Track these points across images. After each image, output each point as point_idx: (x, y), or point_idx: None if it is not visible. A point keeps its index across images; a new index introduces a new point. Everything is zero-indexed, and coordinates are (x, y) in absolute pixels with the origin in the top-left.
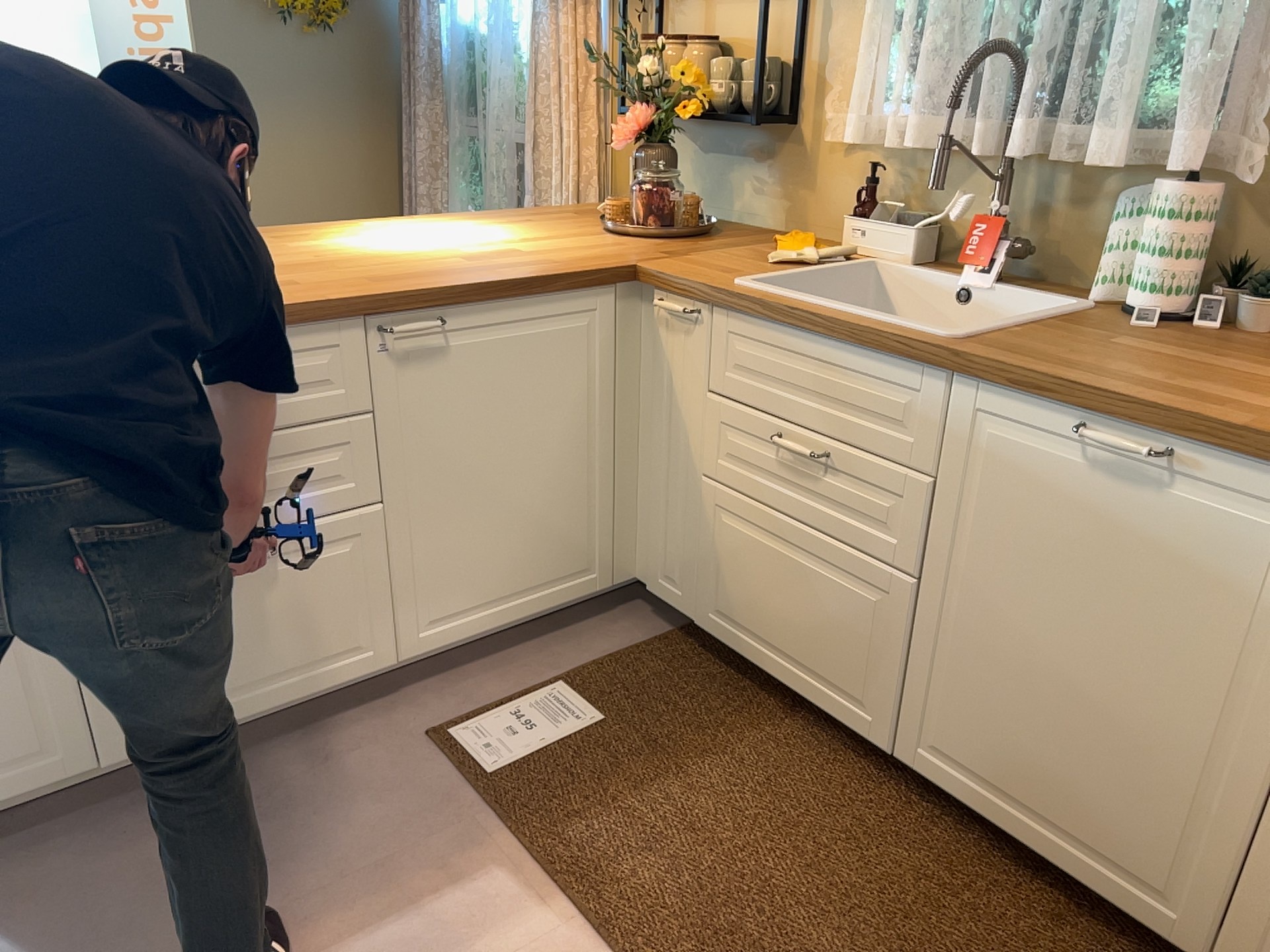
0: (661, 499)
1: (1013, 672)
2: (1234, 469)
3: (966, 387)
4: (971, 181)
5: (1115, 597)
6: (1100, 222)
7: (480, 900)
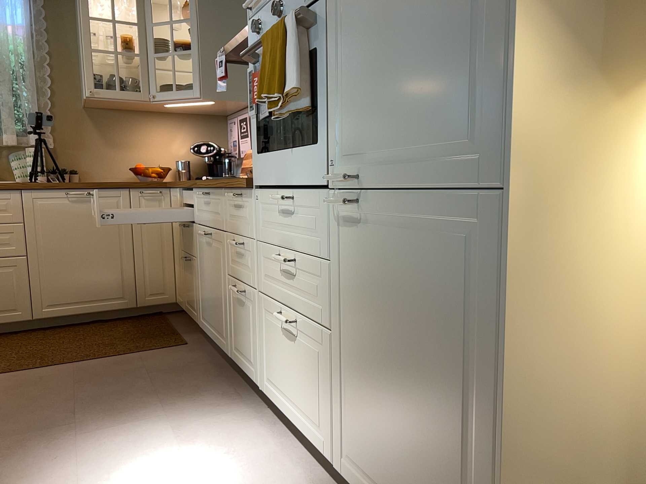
0: None
1: (67, 266)
2: (103, 191)
3: (28, 193)
4: None
5: (87, 231)
6: (6, 163)
7: None
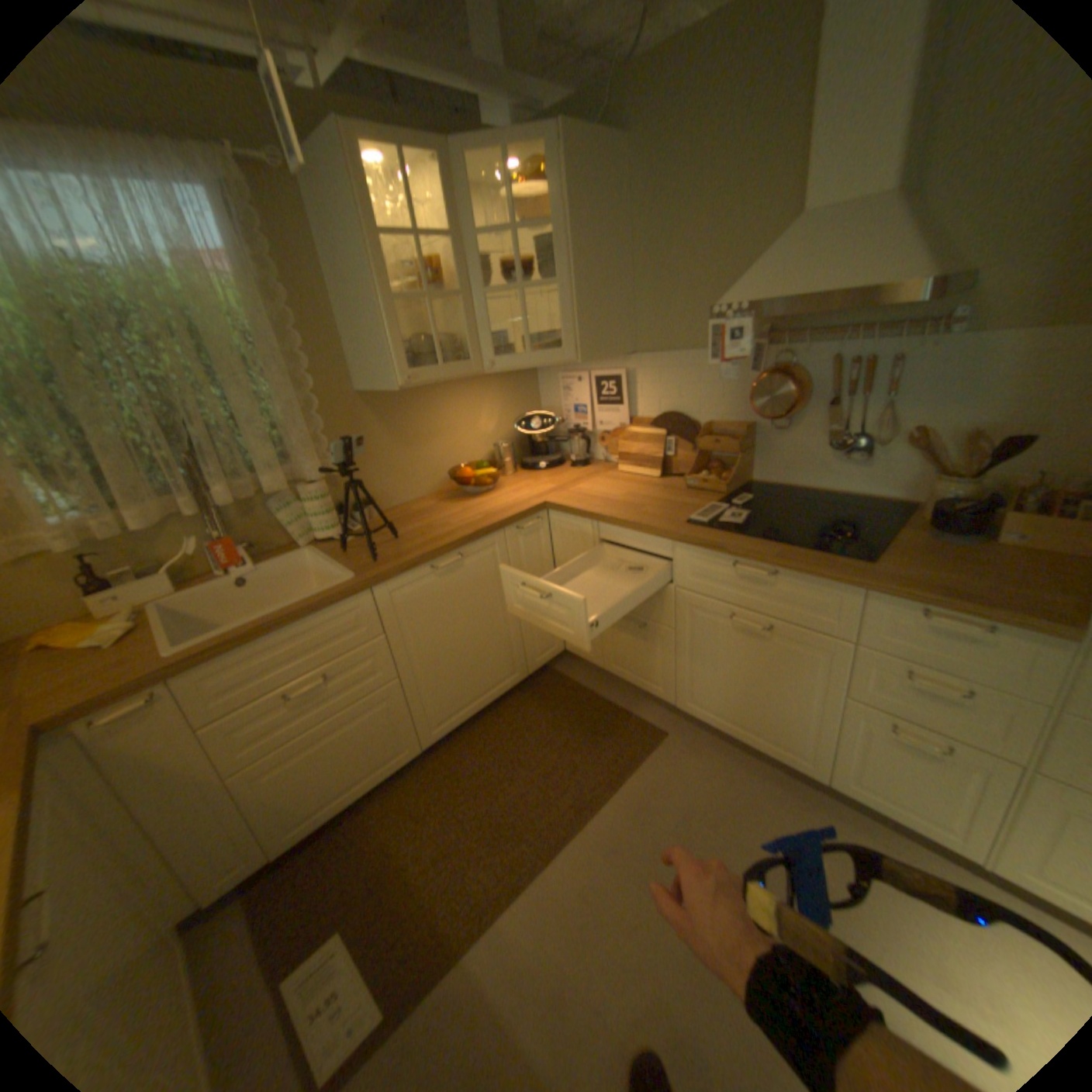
0: (186, 841)
1: (449, 666)
2: (475, 546)
3: (381, 589)
4: (167, 534)
5: (465, 609)
6: (265, 517)
7: (499, 981)
